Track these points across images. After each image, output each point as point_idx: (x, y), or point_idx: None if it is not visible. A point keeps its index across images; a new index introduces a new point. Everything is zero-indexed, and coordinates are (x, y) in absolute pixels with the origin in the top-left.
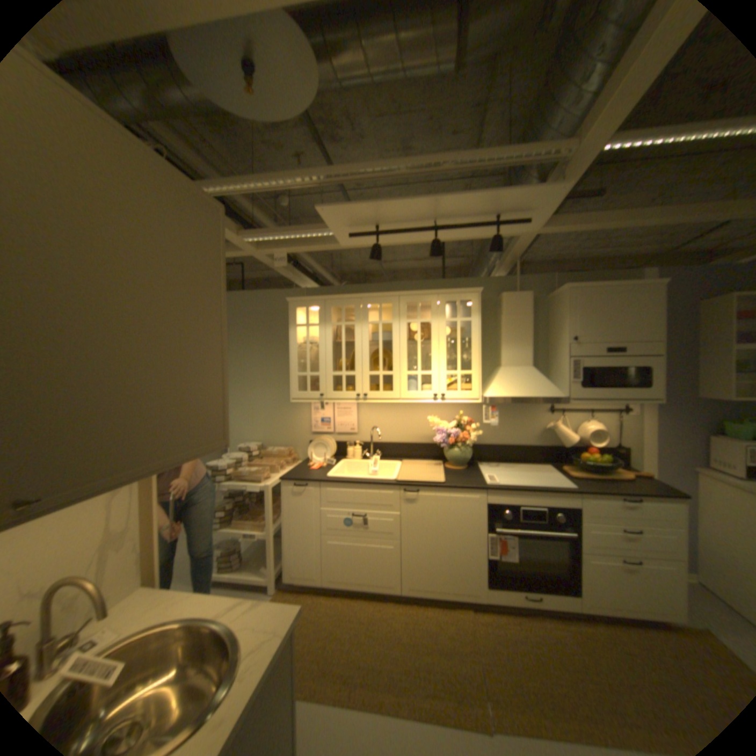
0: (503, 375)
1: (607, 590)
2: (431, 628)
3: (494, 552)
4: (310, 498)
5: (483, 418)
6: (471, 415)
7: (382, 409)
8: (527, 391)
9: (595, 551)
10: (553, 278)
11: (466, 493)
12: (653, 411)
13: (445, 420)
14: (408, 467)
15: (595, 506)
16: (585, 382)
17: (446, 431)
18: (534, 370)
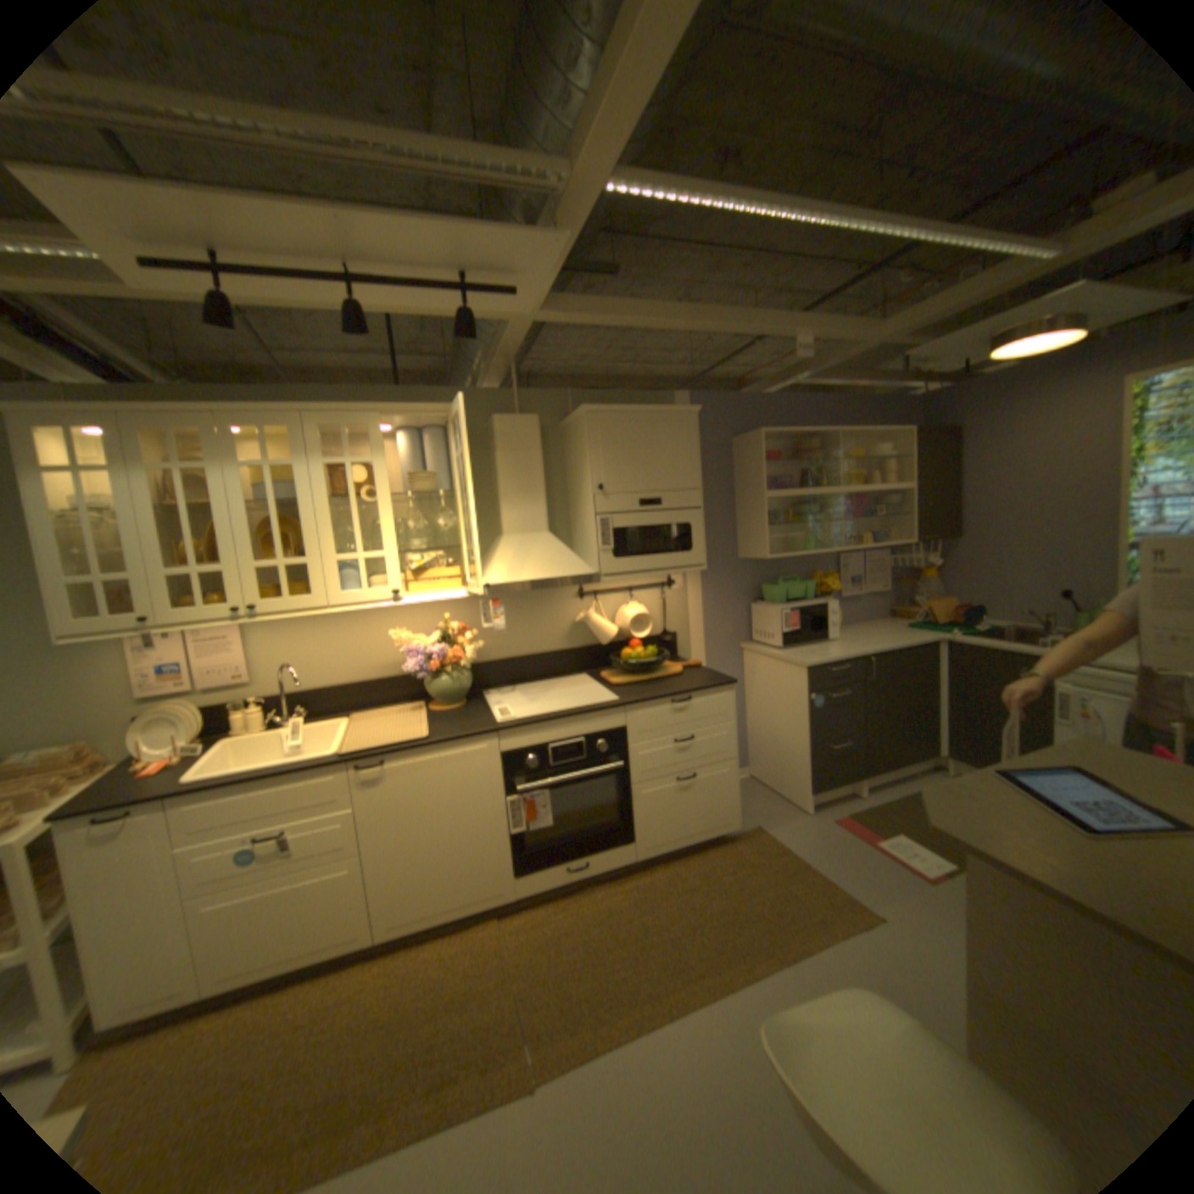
0: (507, 548)
1: (661, 821)
2: (430, 973)
3: (517, 821)
4: (145, 835)
5: (485, 619)
6: (465, 618)
7: (300, 628)
8: (543, 570)
9: (644, 776)
10: (566, 397)
11: (465, 743)
12: (695, 581)
13: (423, 631)
14: (364, 723)
15: (640, 717)
16: (617, 550)
17: (425, 650)
18: (551, 537)
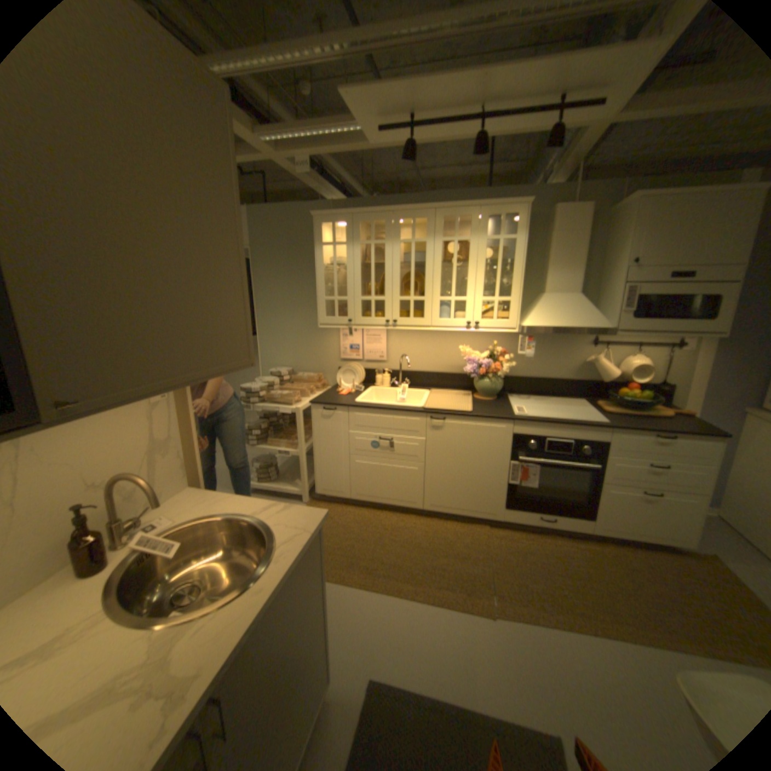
0: (546, 302)
1: (622, 516)
2: (449, 537)
3: (515, 477)
4: (340, 421)
5: (519, 349)
6: (506, 346)
7: (413, 337)
8: (570, 320)
9: (617, 482)
10: (623, 184)
11: (493, 422)
12: (712, 346)
13: (478, 350)
14: (437, 396)
15: (625, 440)
16: (639, 311)
17: (478, 361)
18: (582, 297)
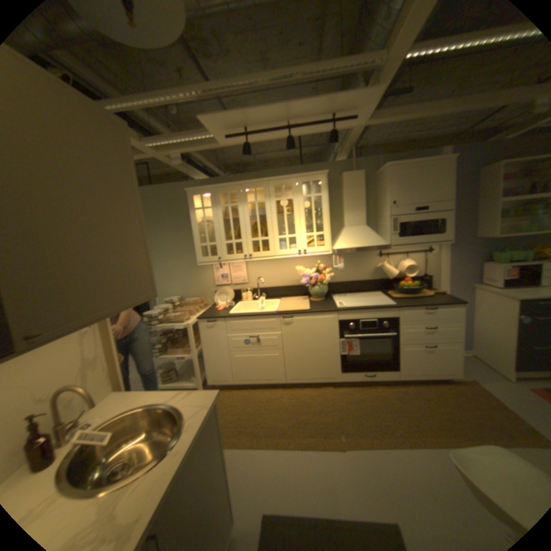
0: (346, 232)
1: (415, 365)
2: (307, 399)
3: (344, 350)
4: (220, 328)
5: (334, 264)
6: (326, 263)
7: (265, 264)
8: (362, 242)
9: (408, 342)
10: (379, 158)
11: (324, 314)
12: (447, 249)
13: (309, 267)
14: (285, 302)
15: (407, 314)
16: (401, 233)
17: (309, 275)
18: (367, 227)
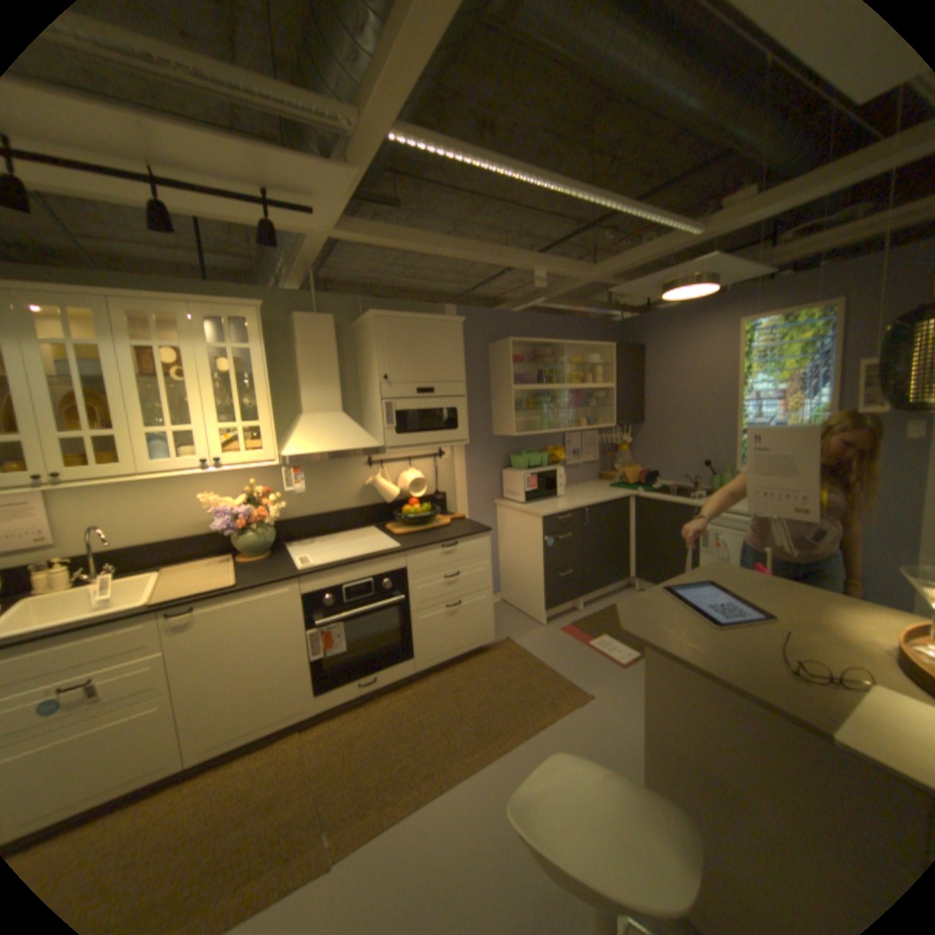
0: (306, 425)
1: (434, 640)
2: (237, 787)
3: (315, 650)
4: None
5: (287, 484)
6: (269, 483)
7: (108, 494)
8: (338, 444)
9: (421, 606)
10: (357, 303)
11: (269, 589)
12: (461, 453)
13: (230, 495)
14: (173, 577)
15: (417, 560)
16: (399, 428)
17: (232, 511)
18: (344, 417)
